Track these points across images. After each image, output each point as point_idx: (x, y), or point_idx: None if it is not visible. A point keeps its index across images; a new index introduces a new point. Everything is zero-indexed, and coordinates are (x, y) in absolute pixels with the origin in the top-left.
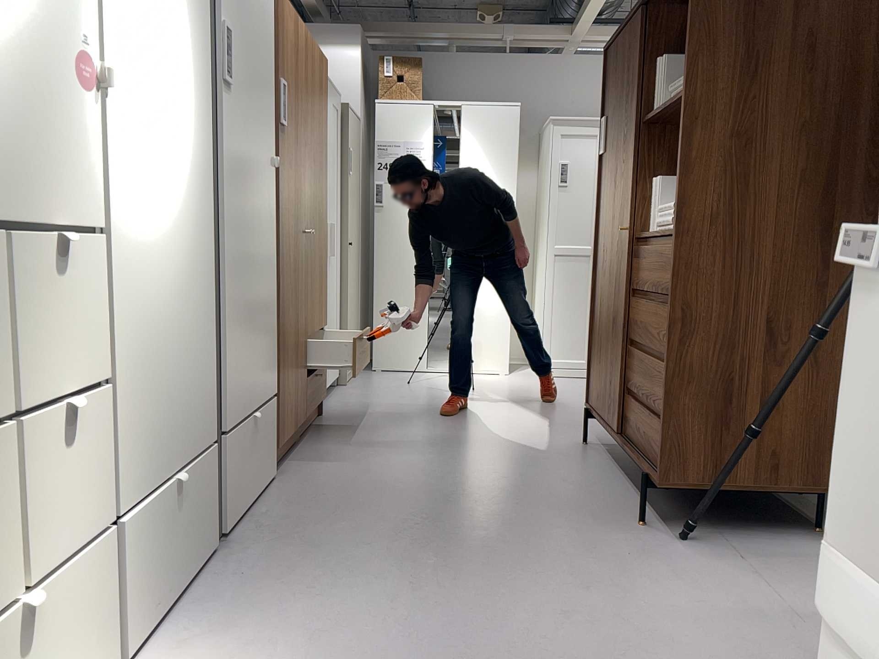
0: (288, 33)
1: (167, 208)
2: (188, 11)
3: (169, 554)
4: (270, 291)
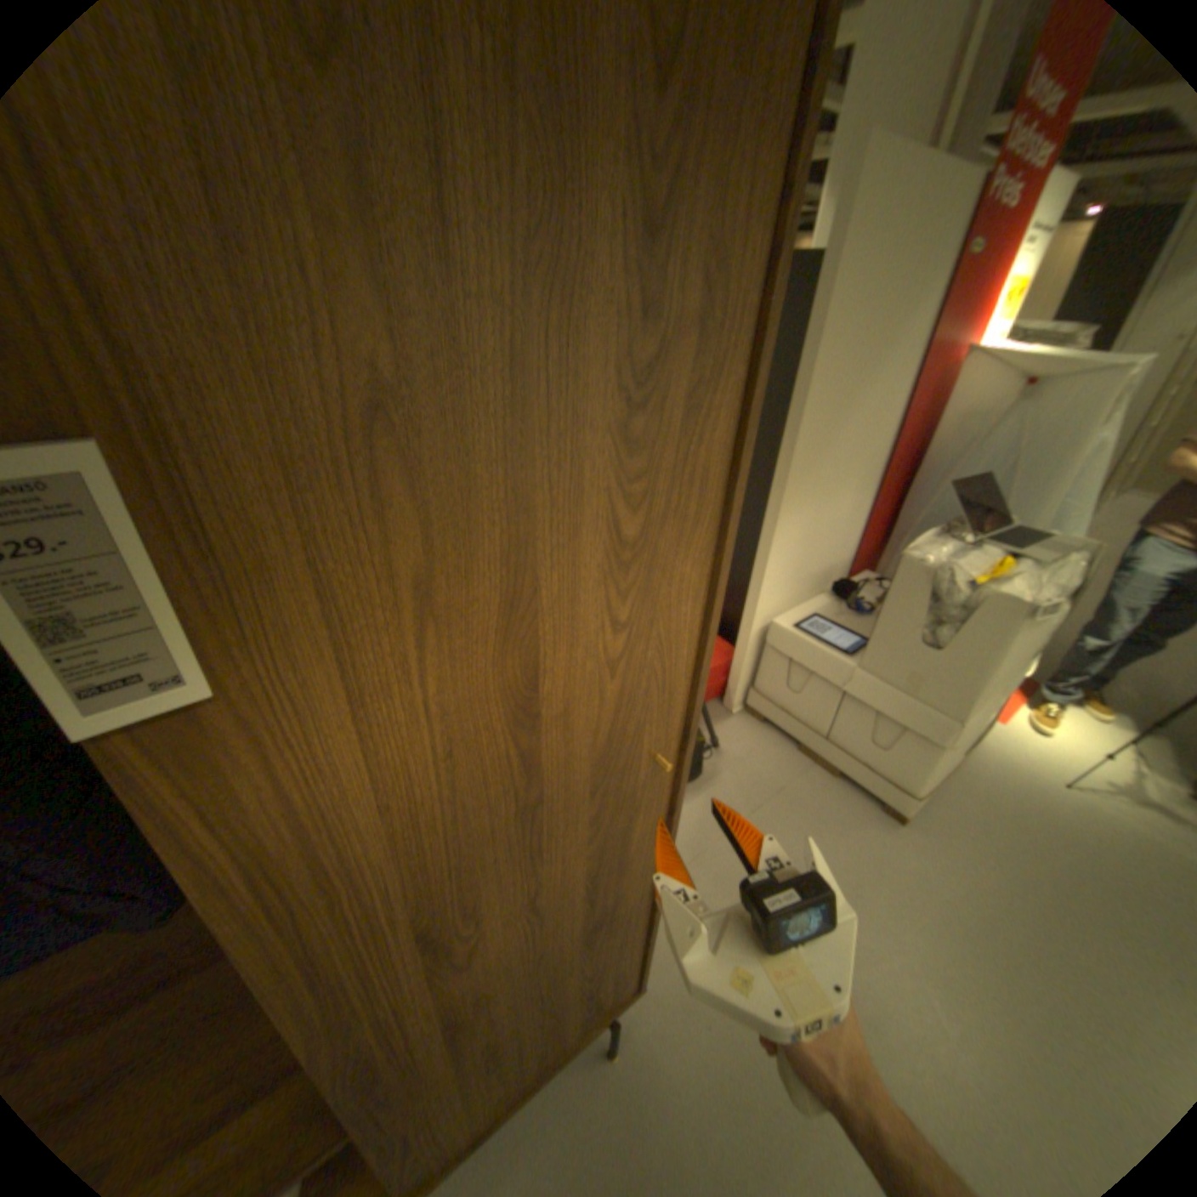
0: None
1: None
2: None
3: None
4: None
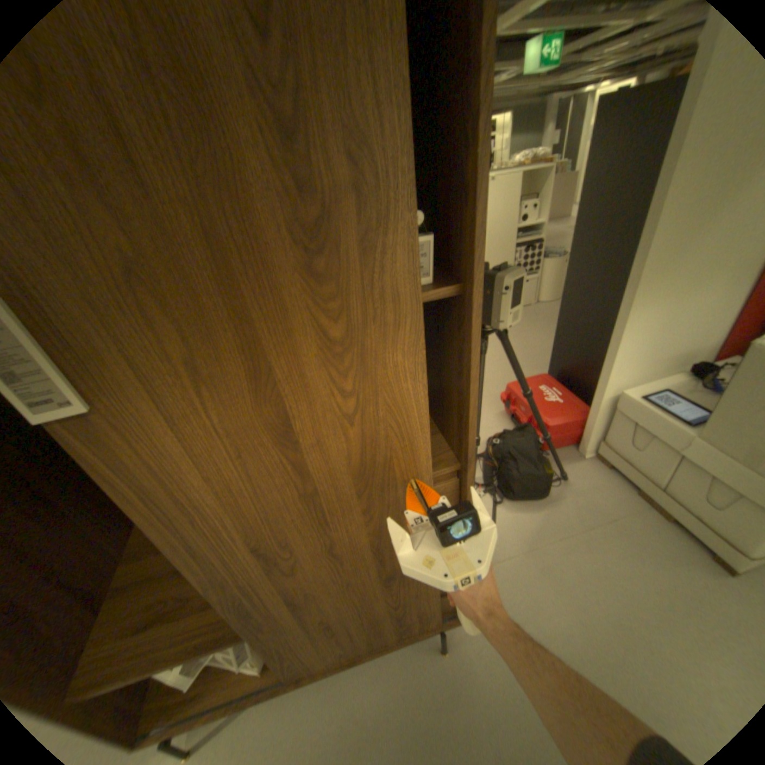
0: None
1: None
2: None
3: None
4: None
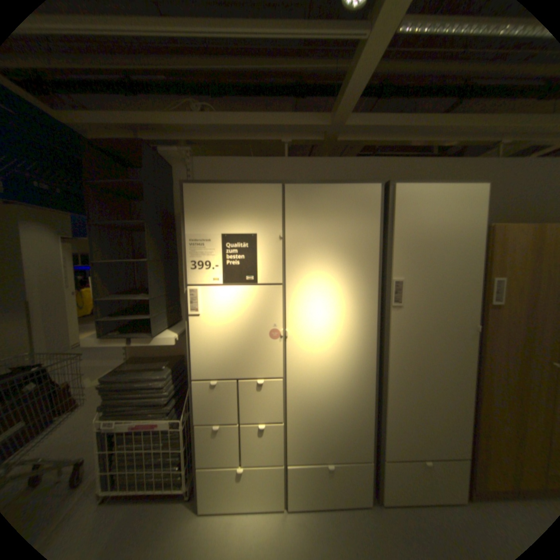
0: (518, 244)
1: (332, 367)
2: (357, 288)
3: (324, 491)
4: (465, 401)
